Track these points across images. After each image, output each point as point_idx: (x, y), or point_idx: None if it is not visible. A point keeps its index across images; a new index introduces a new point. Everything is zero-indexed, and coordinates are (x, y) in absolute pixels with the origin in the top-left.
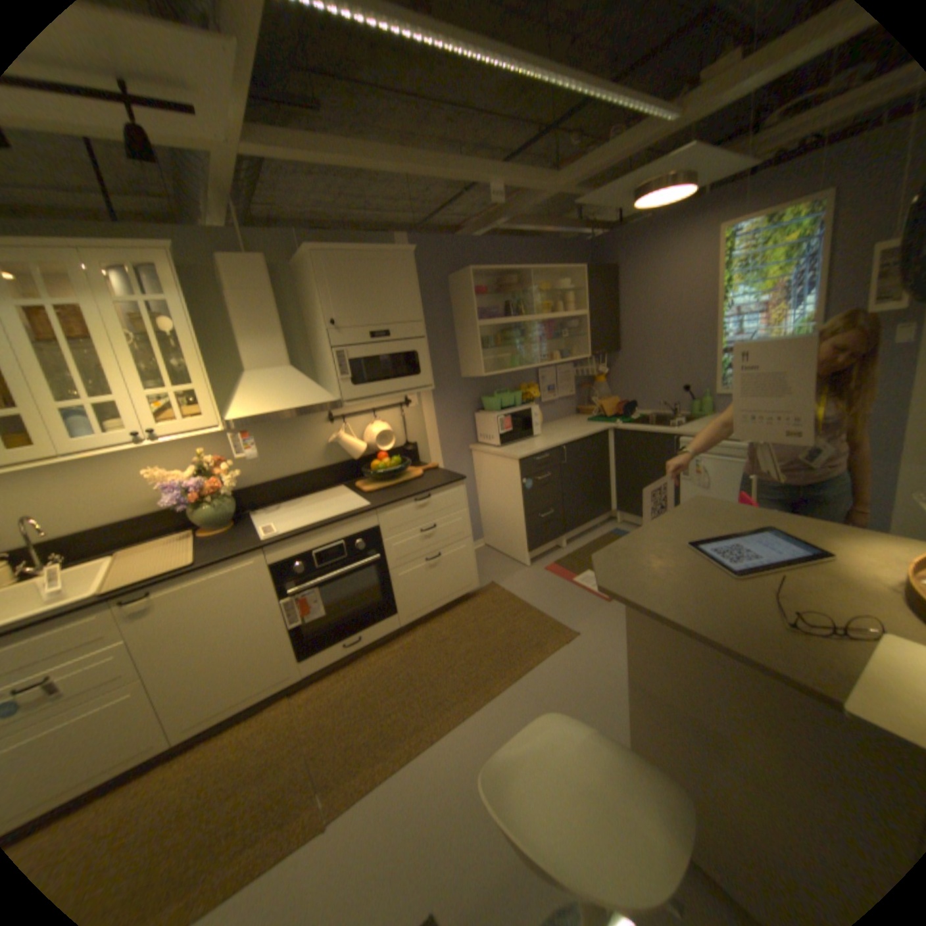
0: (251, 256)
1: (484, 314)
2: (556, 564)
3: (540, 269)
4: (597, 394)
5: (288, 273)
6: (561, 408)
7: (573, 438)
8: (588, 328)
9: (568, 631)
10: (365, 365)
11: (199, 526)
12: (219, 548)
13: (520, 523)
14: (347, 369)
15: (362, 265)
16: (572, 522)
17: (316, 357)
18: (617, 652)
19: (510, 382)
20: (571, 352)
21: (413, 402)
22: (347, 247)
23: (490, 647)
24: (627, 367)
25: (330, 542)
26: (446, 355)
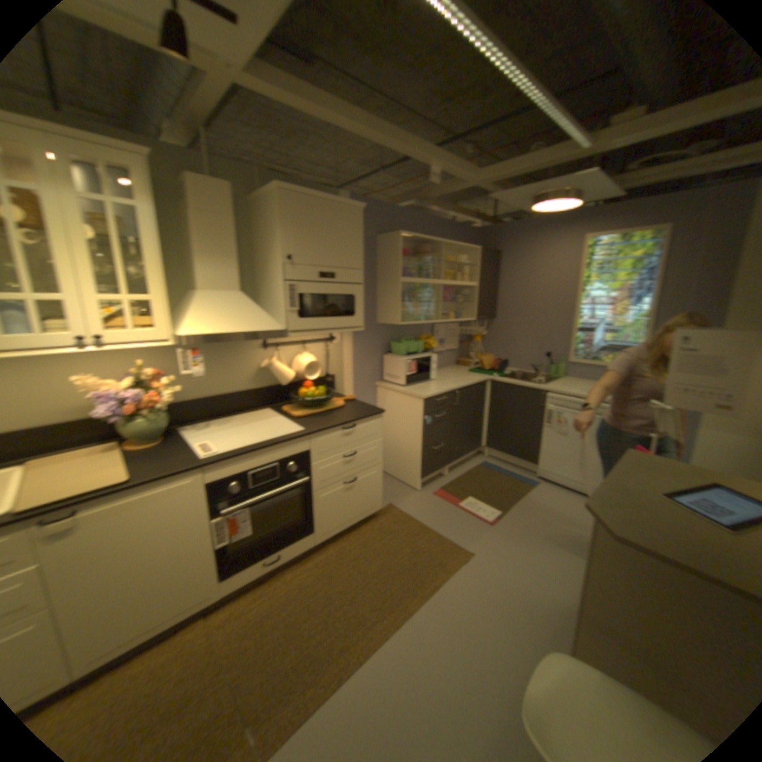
0: (217, 182)
1: (402, 273)
2: (441, 490)
3: (448, 243)
4: (473, 350)
5: (243, 205)
6: (445, 359)
7: (463, 385)
8: (475, 297)
9: (463, 552)
10: (307, 301)
11: (124, 440)
12: (152, 465)
13: (415, 453)
14: (294, 303)
15: (320, 211)
16: (454, 454)
17: (259, 287)
18: (508, 571)
19: (411, 332)
20: (460, 314)
21: (334, 339)
22: (309, 192)
23: (398, 566)
24: (498, 332)
25: (263, 464)
26: (366, 302)
